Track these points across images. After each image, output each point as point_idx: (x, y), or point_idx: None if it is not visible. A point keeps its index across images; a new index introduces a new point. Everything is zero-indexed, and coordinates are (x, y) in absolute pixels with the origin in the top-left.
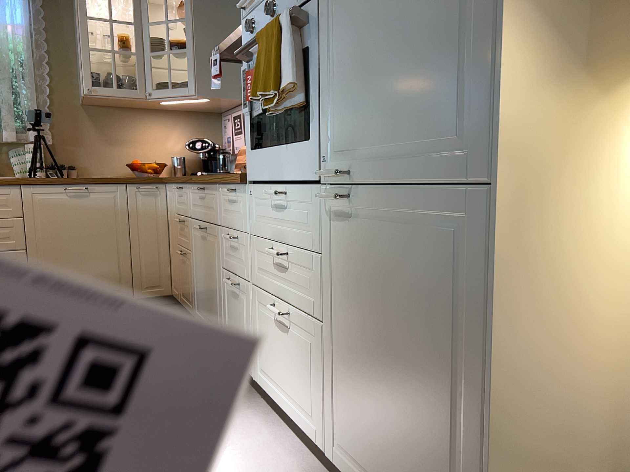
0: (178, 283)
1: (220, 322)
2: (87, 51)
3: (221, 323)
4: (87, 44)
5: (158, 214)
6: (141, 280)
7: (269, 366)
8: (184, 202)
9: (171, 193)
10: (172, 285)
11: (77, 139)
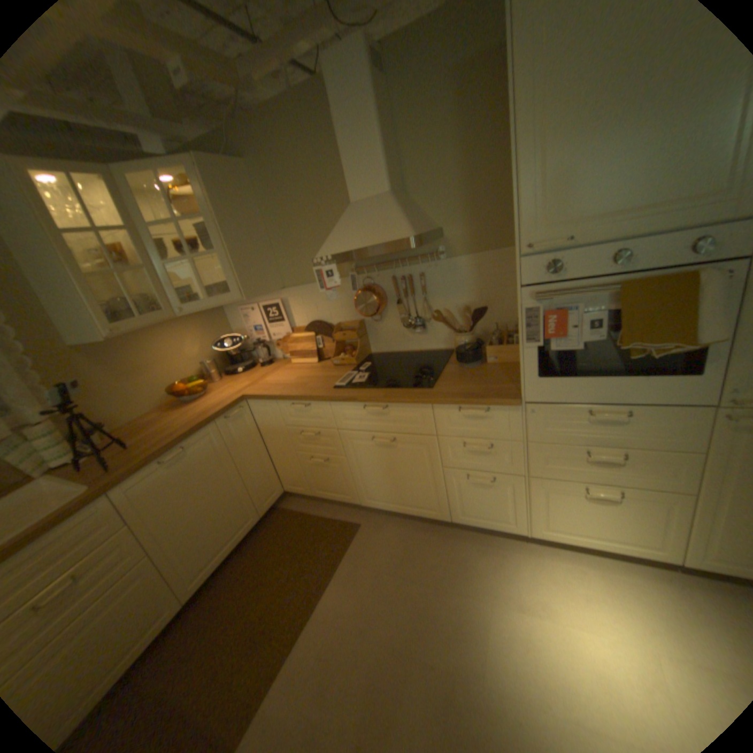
0: (304, 482)
1: (439, 504)
2: (80, 281)
3: (443, 505)
4: (74, 270)
5: (250, 431)
6: (259, 498)
7: (565, 525)
8: (320, 416)
9: (269, 408)
10: (284, 484)
11: (83, 391)
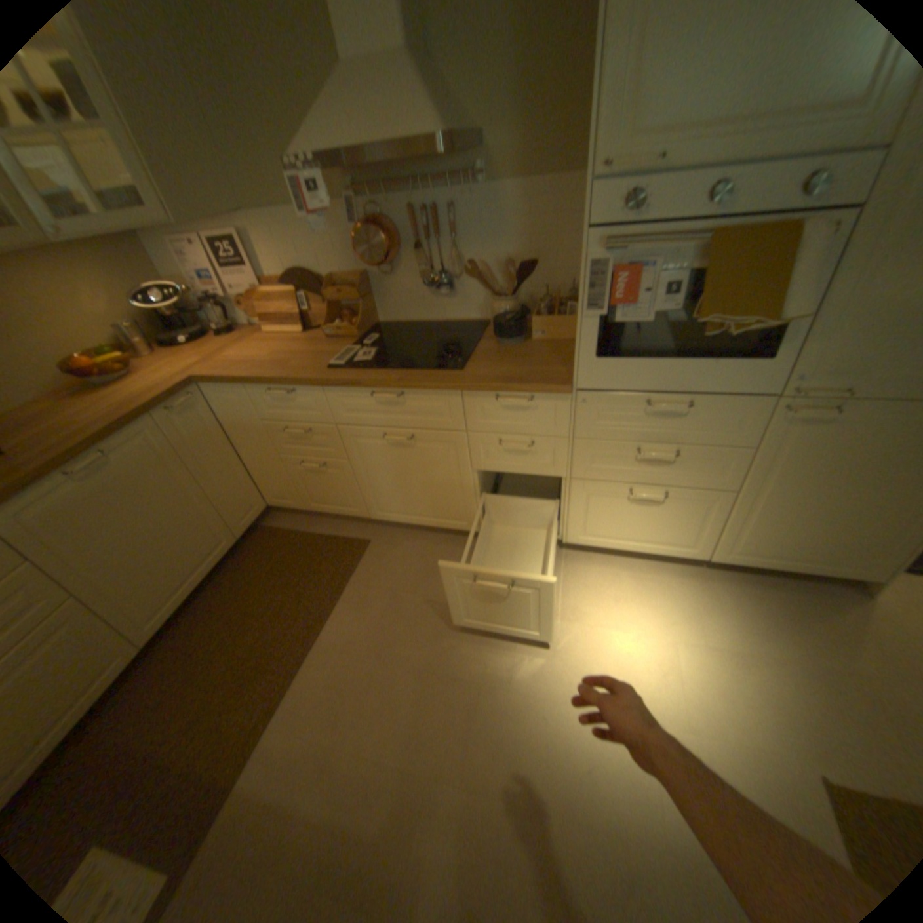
0: (294, 494)
1: (465, 513)
2: None
3: (470, 514)
4: None
5: (210, 429)
6: (233, 516)
7: (602, 528)
8: (310, 408)
9: (234, 397)
10: (266, 498)
11: None
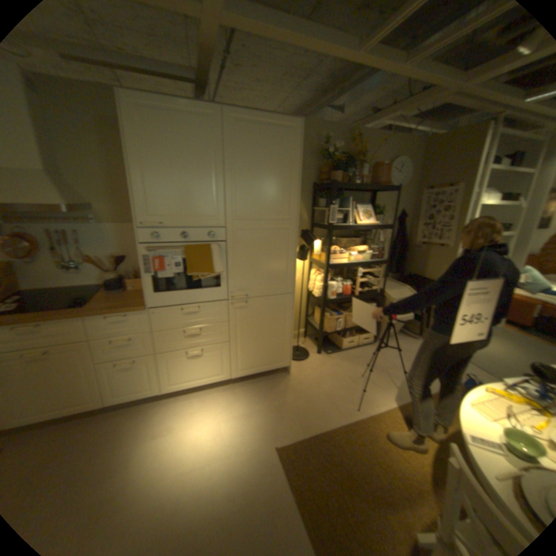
0: None
1: (89, 397)
2: None
3: (93, 396)
4: None
5: None
6: None
7: (177, 379)
8: None
9: None
10: None
11: None
